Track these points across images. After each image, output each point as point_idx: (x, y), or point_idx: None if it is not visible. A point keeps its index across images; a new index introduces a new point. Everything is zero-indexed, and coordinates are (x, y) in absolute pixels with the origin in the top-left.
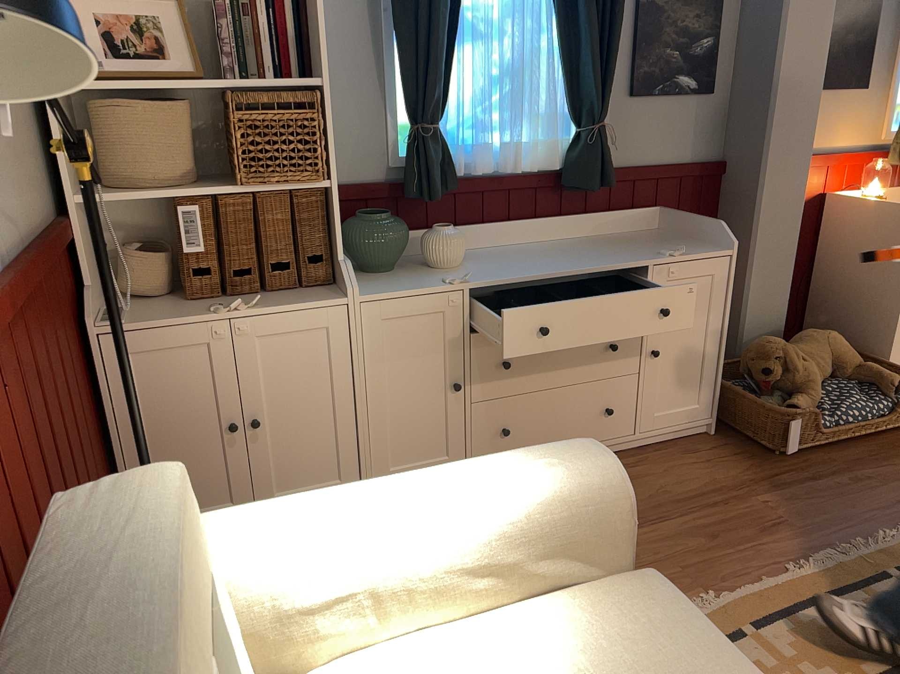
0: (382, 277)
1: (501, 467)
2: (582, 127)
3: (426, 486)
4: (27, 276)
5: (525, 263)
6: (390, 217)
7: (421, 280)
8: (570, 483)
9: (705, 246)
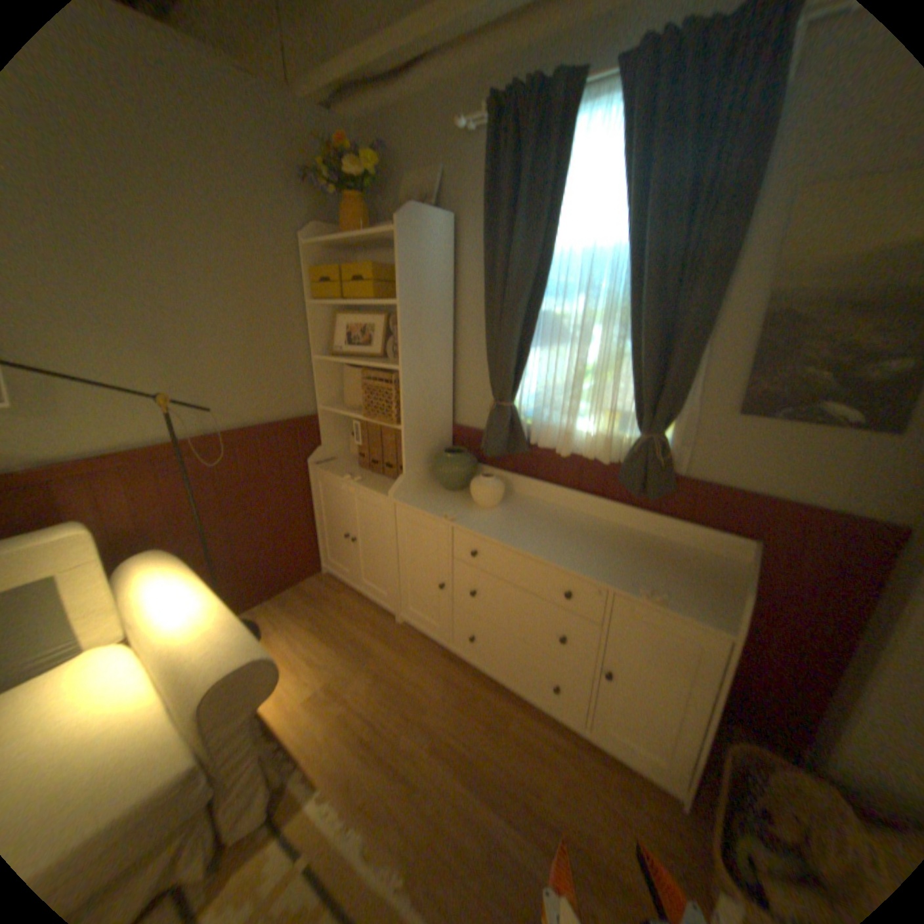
0: (442, 493)
1: (206, 630)
2: (644, 432)
3: (185, 610)
4: (217, 439)
5: (530, 527)
6: (457, 457)
7: (445, 505)
8: (192, 667)
9: (727, 611)
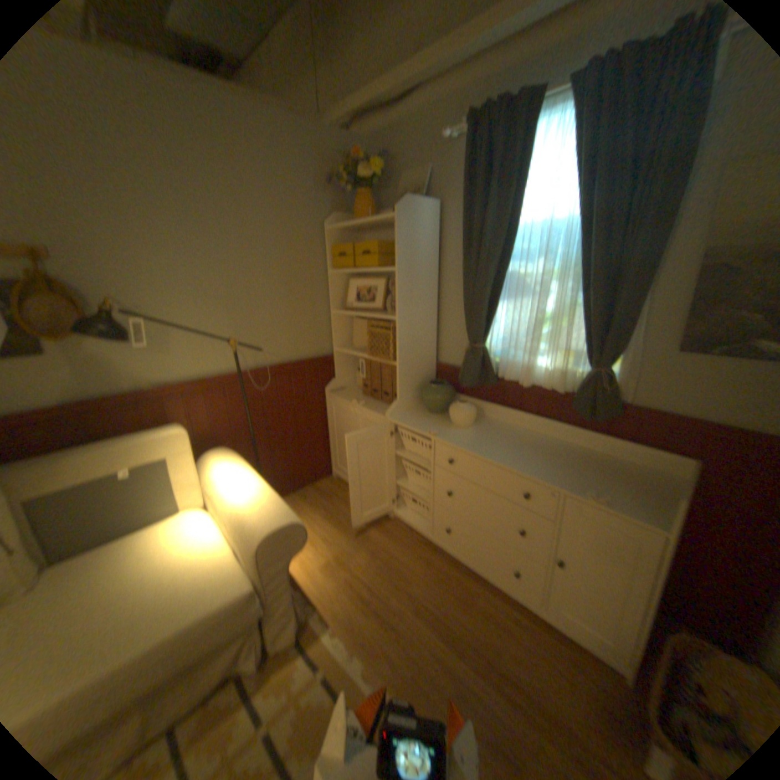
0: (427, 415)
1: (261, 502)
2: (593, 367)
3: (246, 488)
4: (265, 372)
5: (497, 443)
6: (439, 388)
7: (429, 425)
8: (253, 525)
9: (664, 514)
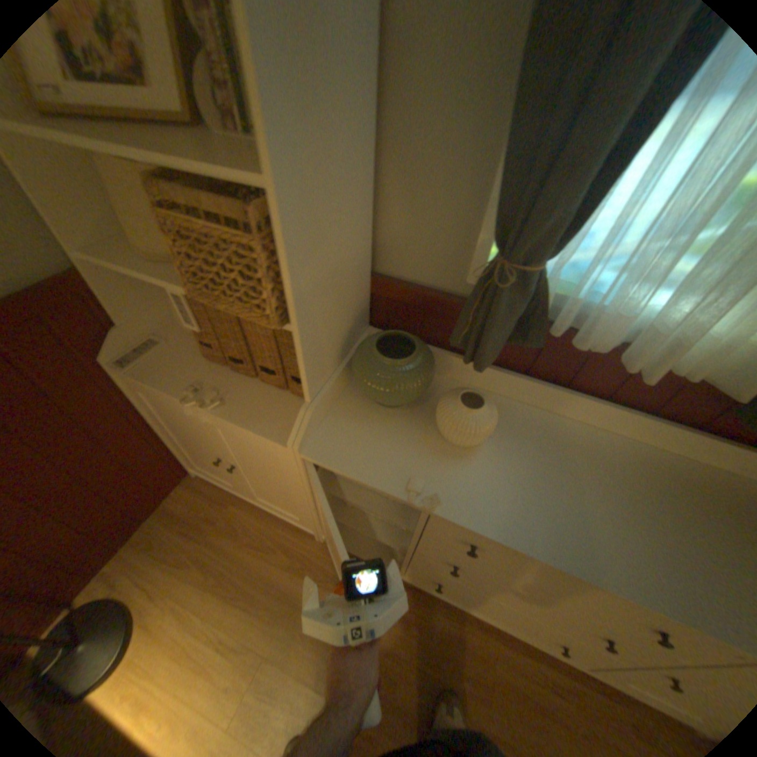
0: (379, 414)
1: None
2: None
3: None
4: None
5: (564, 495)
6: (409, 363)
7: (400, 454)
8: None
9: None
